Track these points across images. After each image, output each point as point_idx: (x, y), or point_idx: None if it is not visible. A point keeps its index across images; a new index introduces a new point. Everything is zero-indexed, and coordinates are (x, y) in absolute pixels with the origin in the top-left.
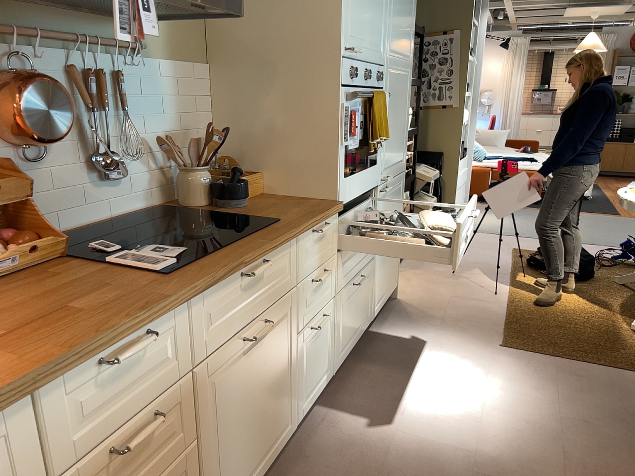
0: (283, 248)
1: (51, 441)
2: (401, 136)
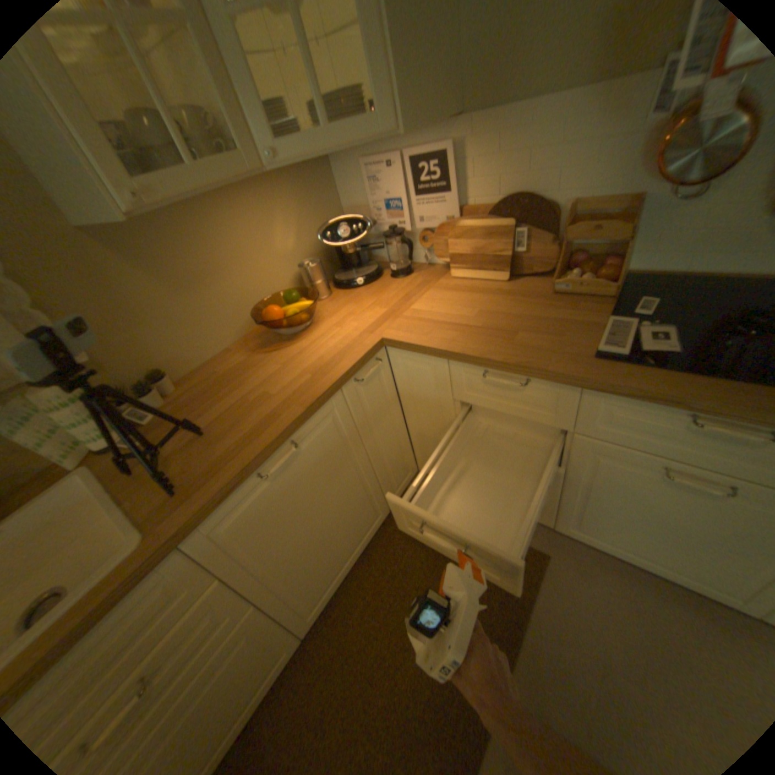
0: None
1: (458, 385)
2: None
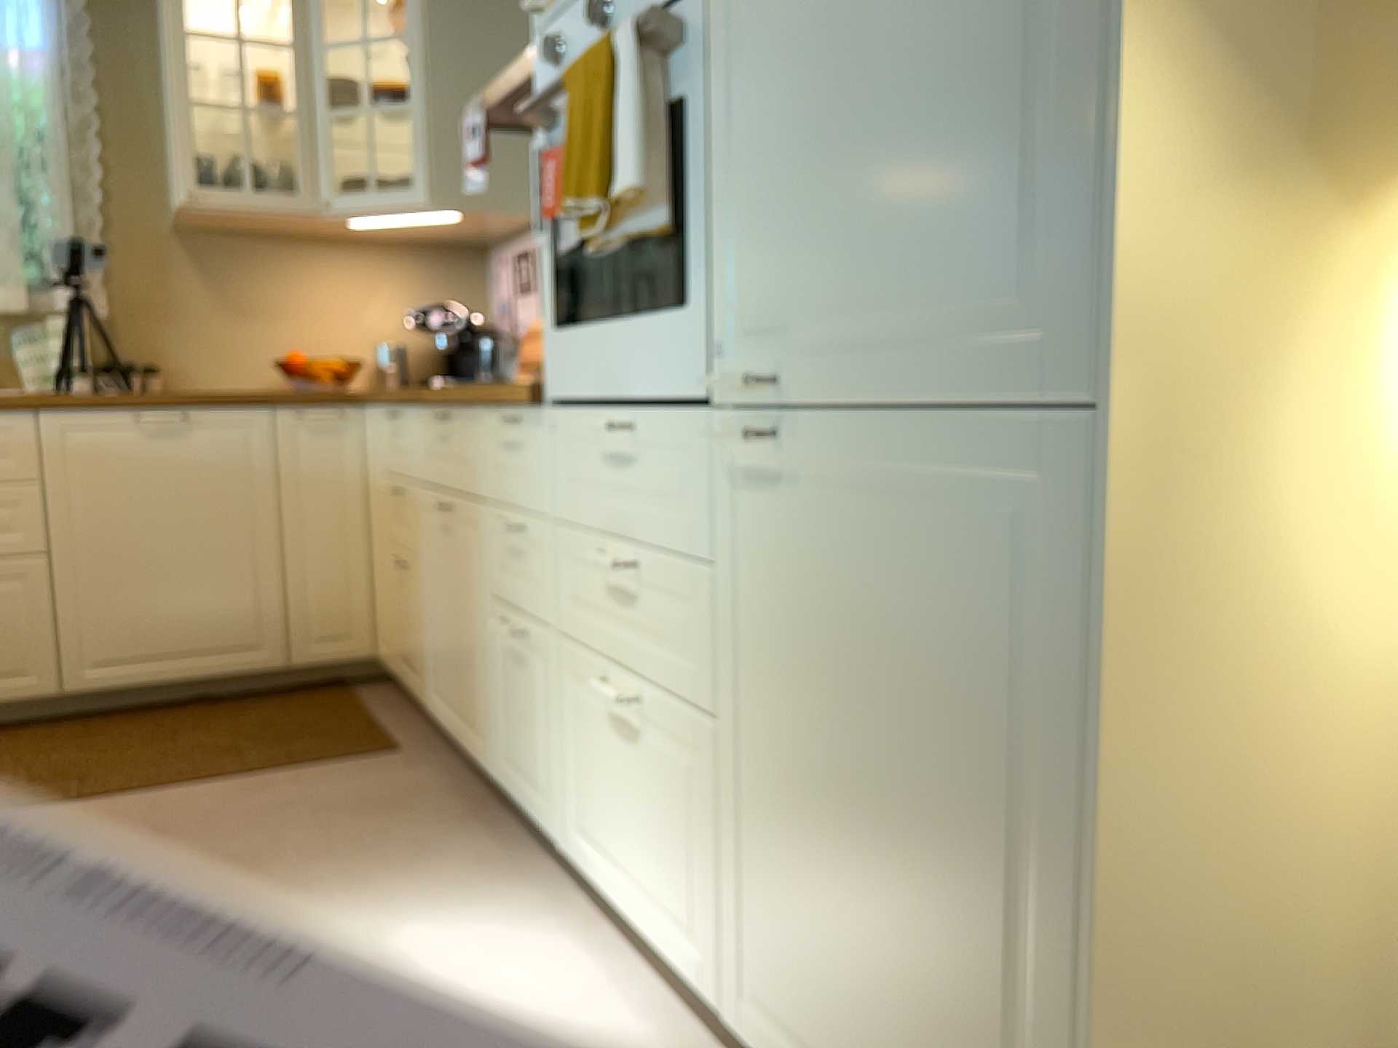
0: (466, 417)
1: (382, 445)
2: (970, 129)
